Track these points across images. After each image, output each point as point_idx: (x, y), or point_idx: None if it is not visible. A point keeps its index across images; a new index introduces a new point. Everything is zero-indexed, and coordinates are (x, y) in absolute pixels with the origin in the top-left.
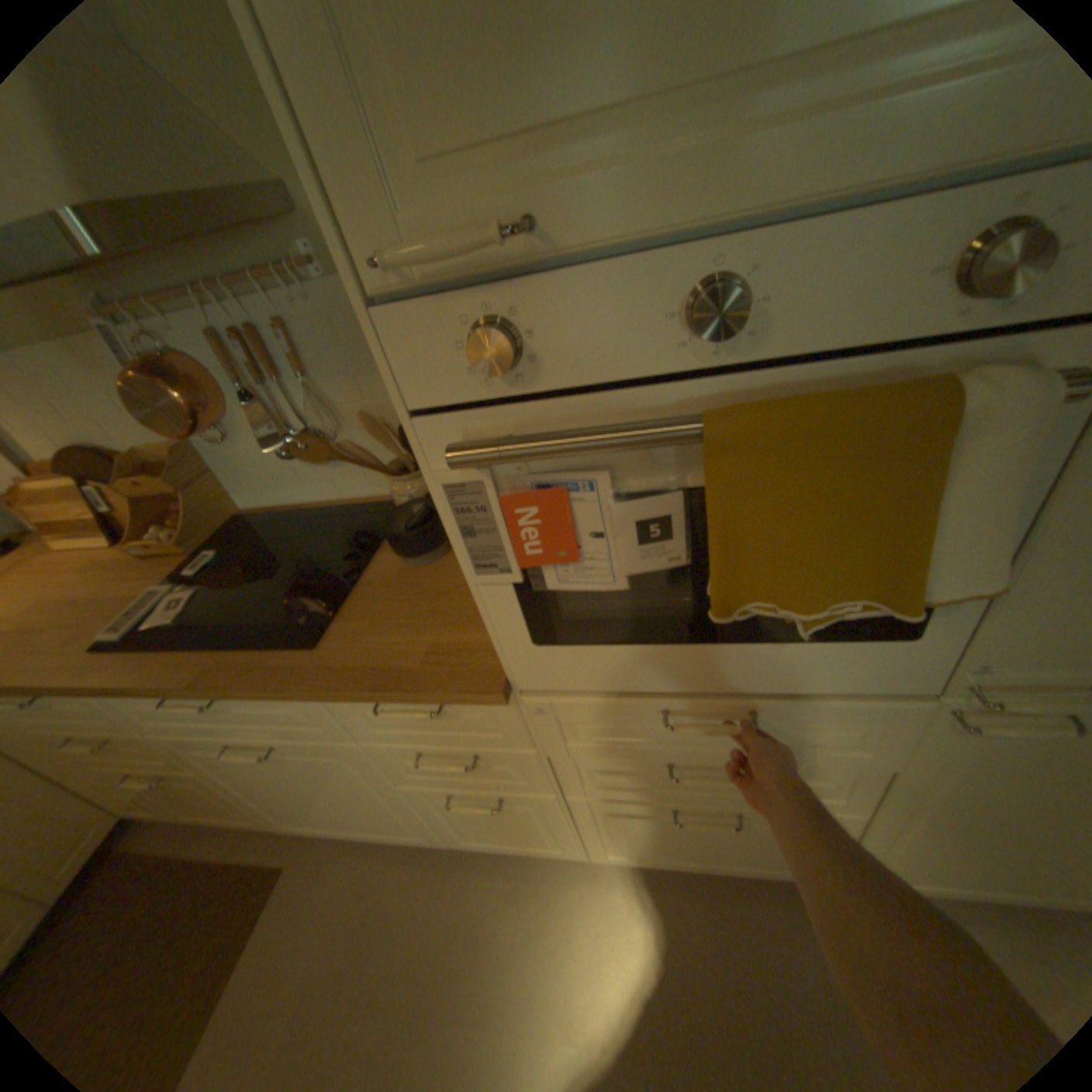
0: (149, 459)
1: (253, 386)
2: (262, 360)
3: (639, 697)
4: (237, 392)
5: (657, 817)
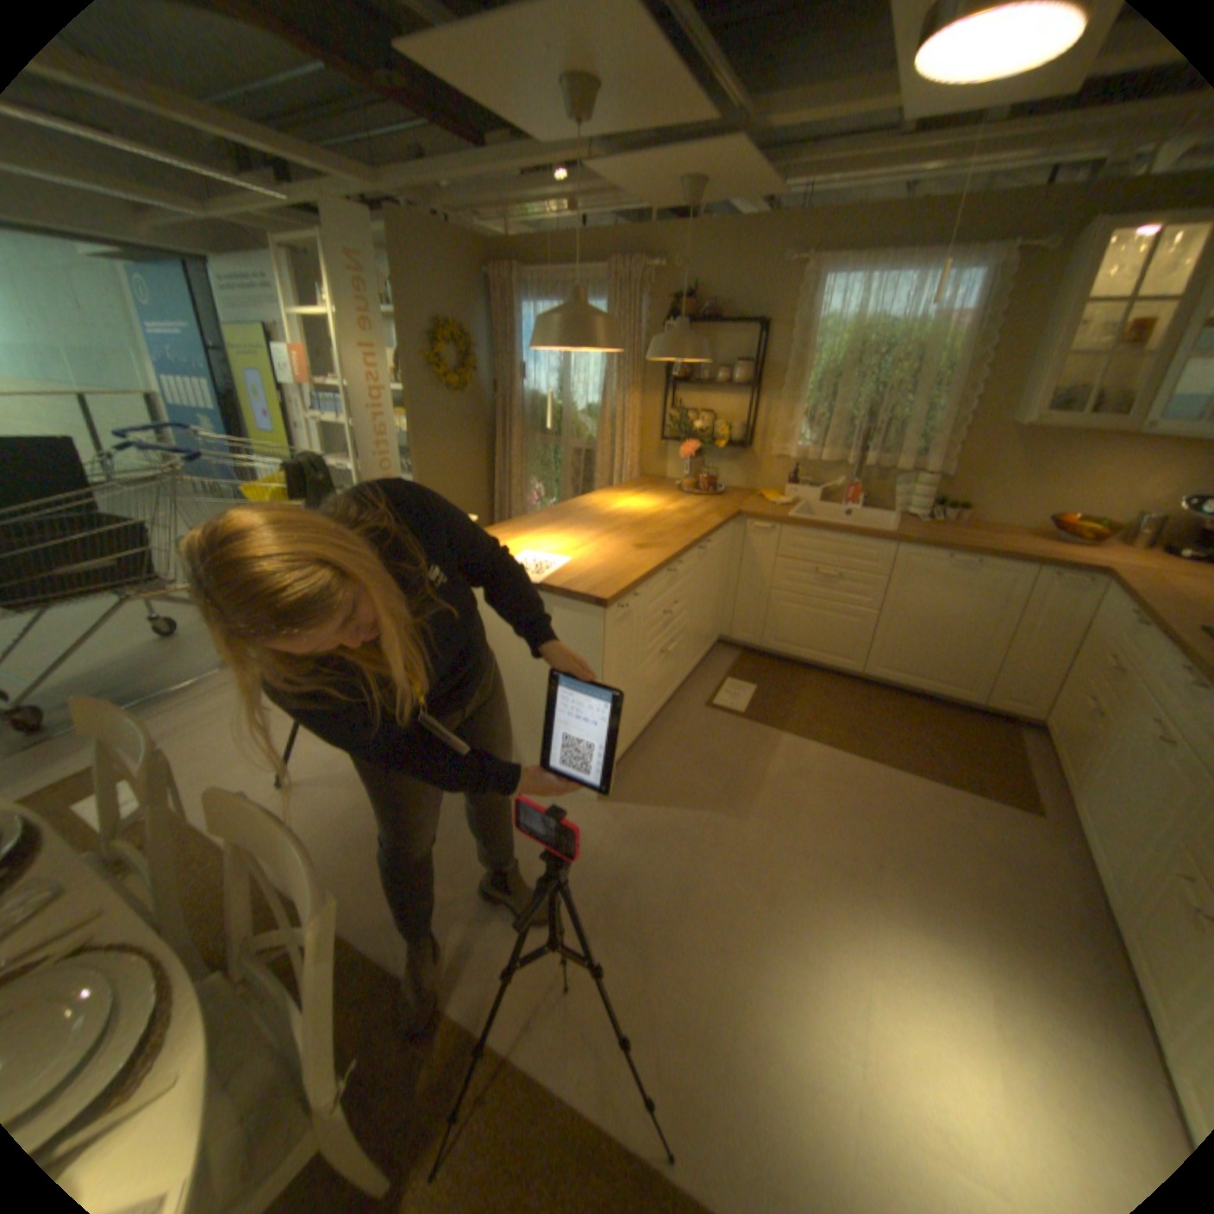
0: None
1: None
2: None
3: None
4: None
5: None
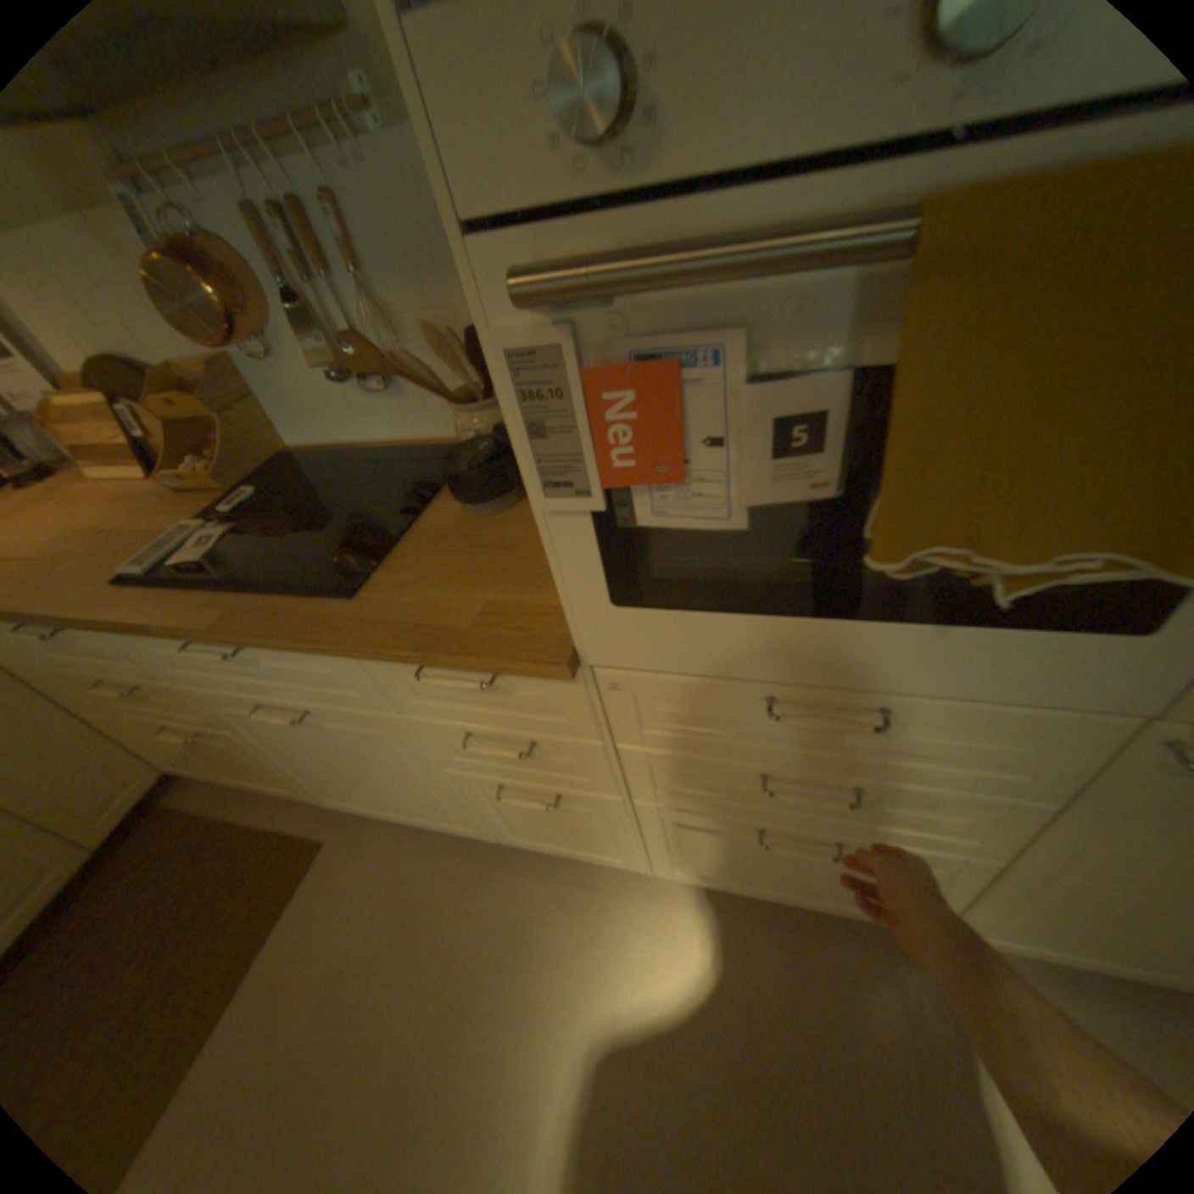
0: (185, 377)
1: (299, 287)
2: (308, 248)
3: (738, 686)
4: (281, 293)
5: (738, 835)
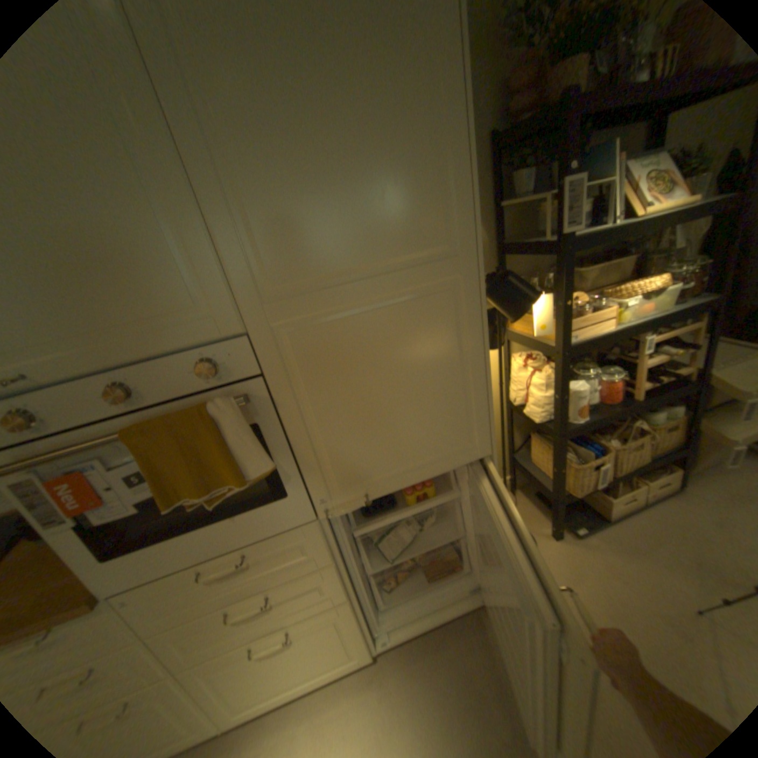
0: None
1: None
2: None
3: (180, 575)
4: None
5: (240, 661)
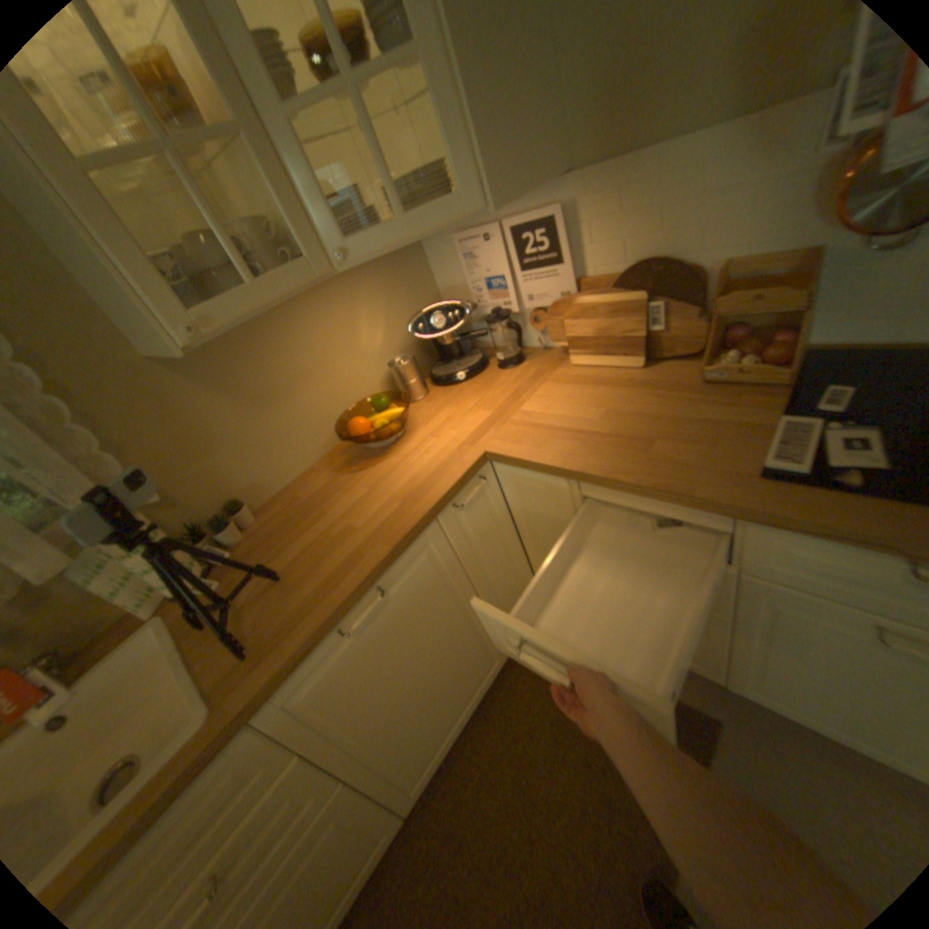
0: (736, 273)
1: None
2: None
3: None
4: None
5: None
